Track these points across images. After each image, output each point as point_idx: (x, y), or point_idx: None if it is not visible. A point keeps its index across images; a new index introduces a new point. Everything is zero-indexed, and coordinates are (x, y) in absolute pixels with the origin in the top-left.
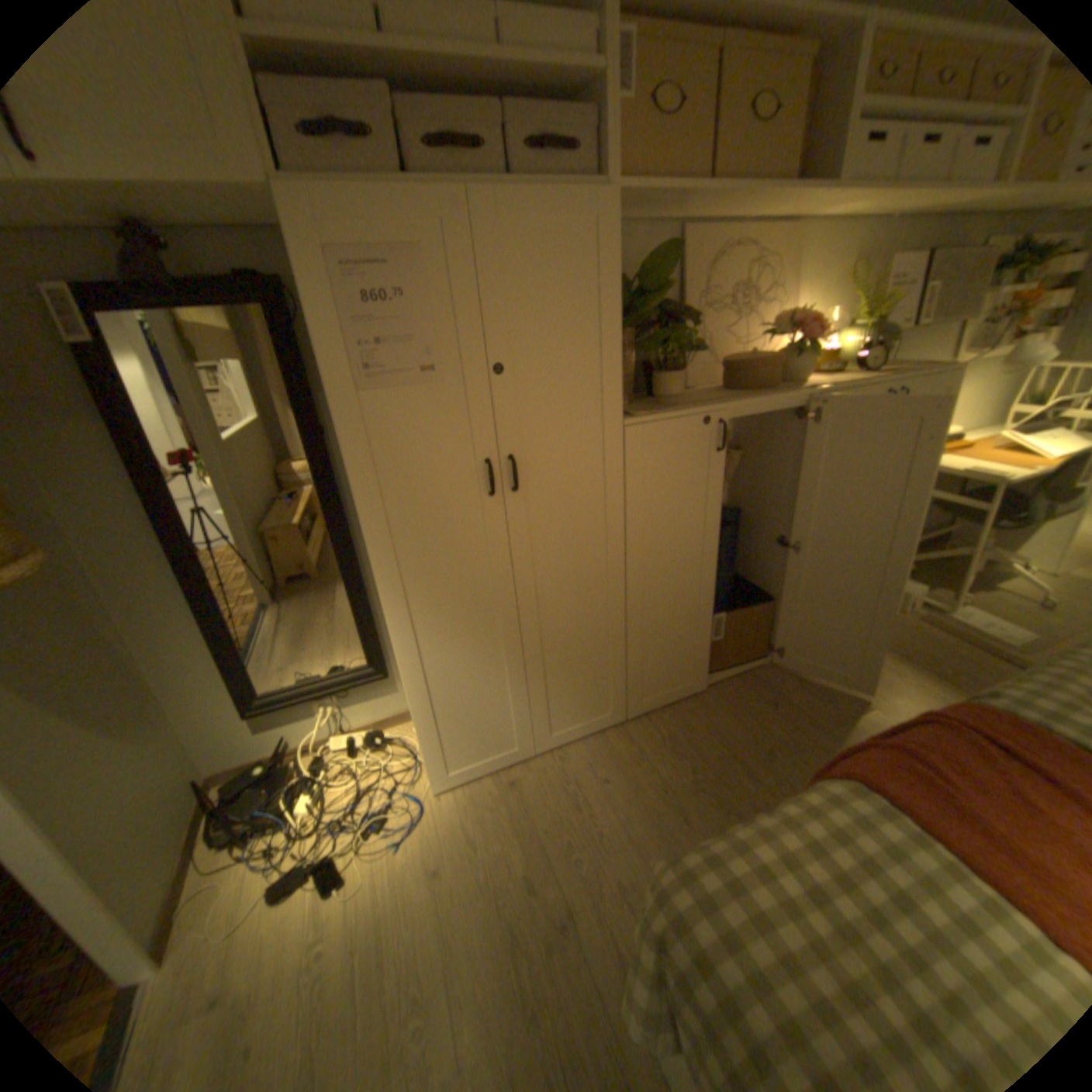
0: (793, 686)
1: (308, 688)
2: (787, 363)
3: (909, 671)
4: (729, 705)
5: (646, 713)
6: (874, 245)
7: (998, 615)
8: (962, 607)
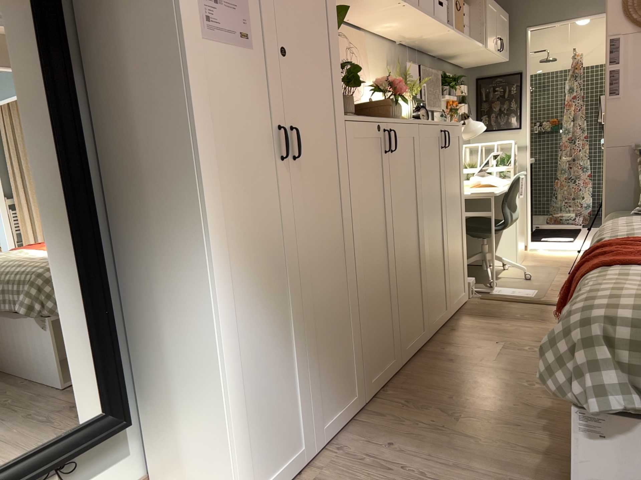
0: (451, 349)
1: (23, 468)
2: (388, 109)
3: (500, 321)
4: (424, 372)
5: (373, 398)
6: (391, 57)
7: (512, 287)
8: (493, 288)
